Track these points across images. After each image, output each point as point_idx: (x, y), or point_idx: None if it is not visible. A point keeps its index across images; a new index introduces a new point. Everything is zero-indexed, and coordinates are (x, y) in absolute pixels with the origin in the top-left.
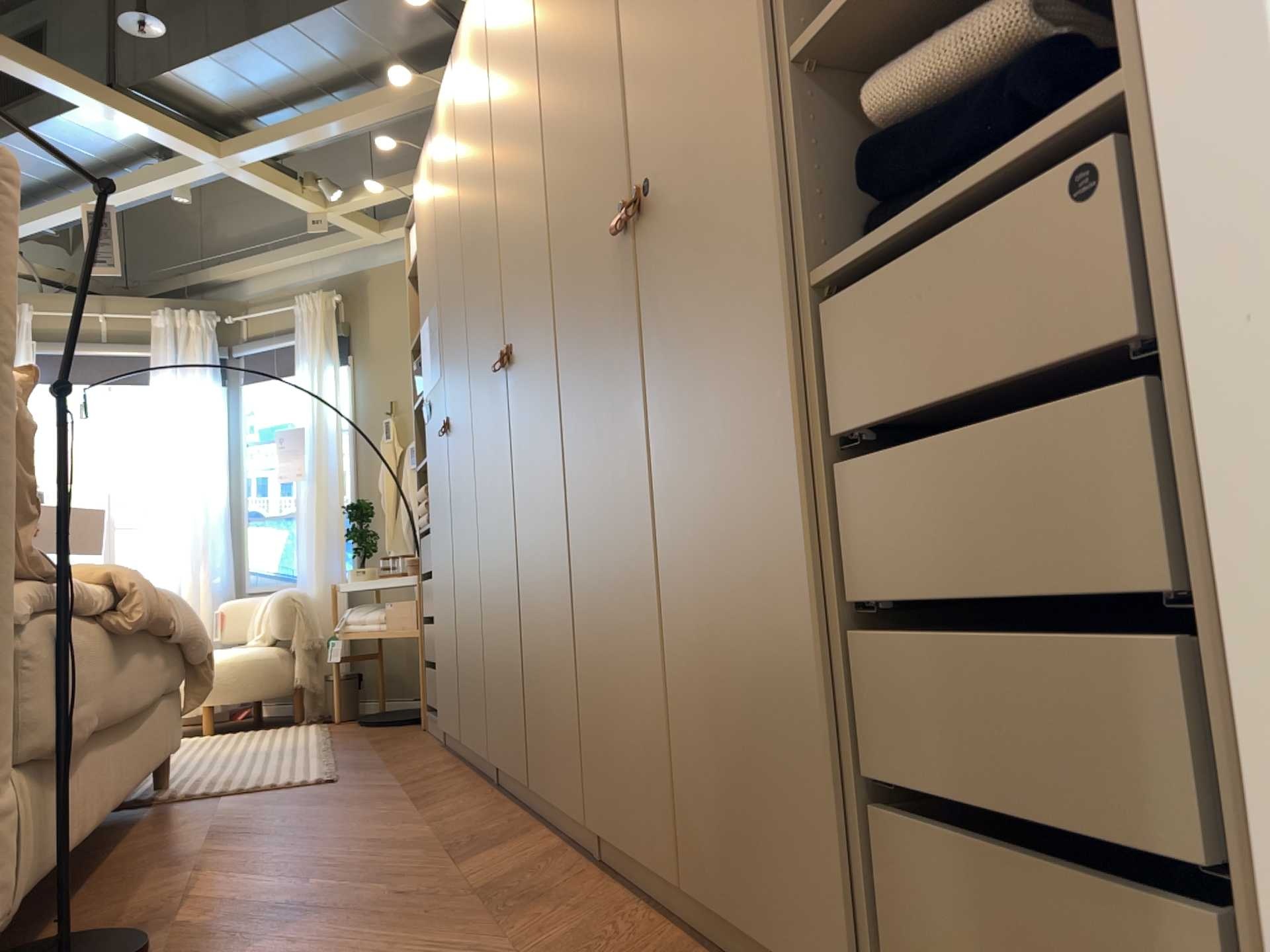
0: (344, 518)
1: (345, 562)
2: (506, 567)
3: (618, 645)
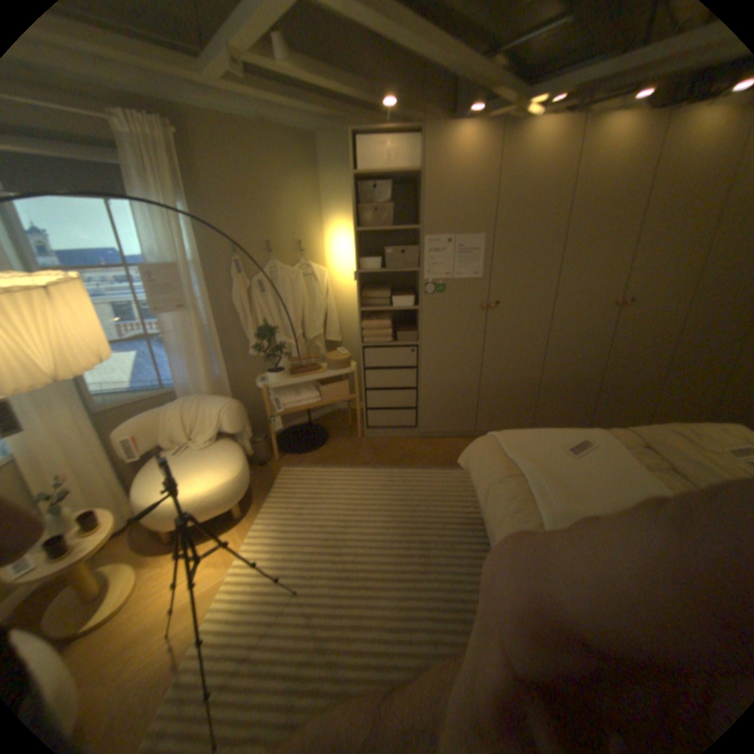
0: (208, 336)
1: (215, 368)
2: (585, 372)
3: (699, 393)
